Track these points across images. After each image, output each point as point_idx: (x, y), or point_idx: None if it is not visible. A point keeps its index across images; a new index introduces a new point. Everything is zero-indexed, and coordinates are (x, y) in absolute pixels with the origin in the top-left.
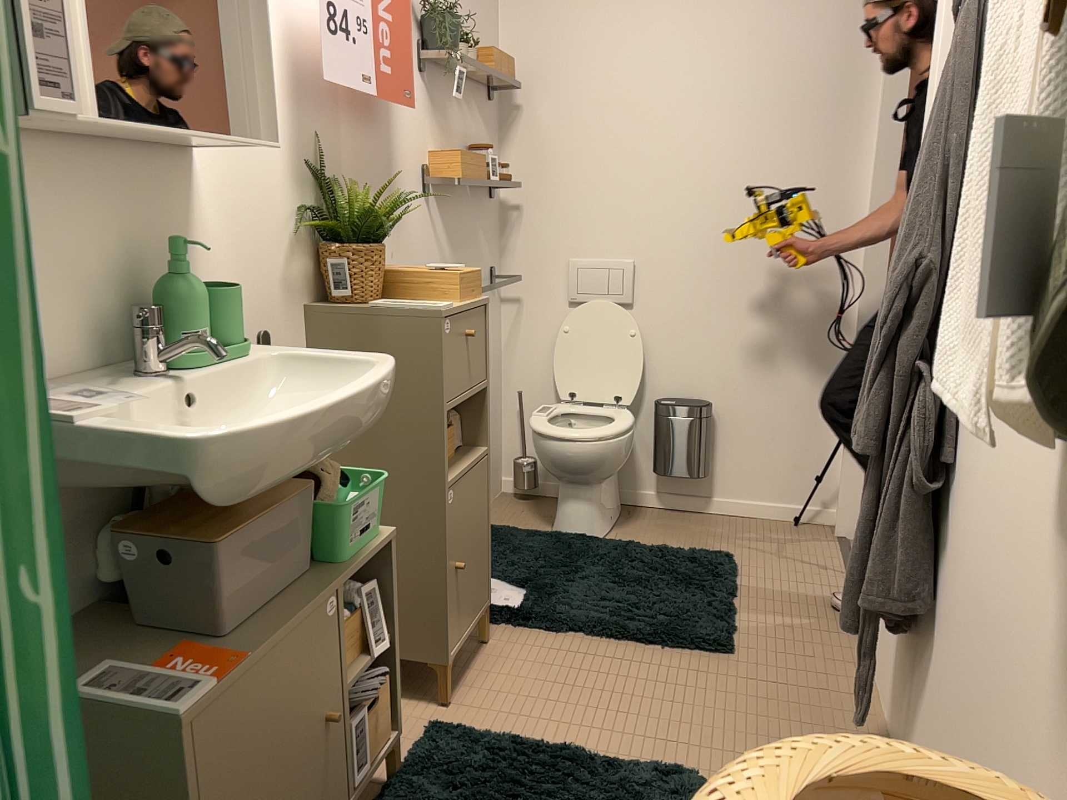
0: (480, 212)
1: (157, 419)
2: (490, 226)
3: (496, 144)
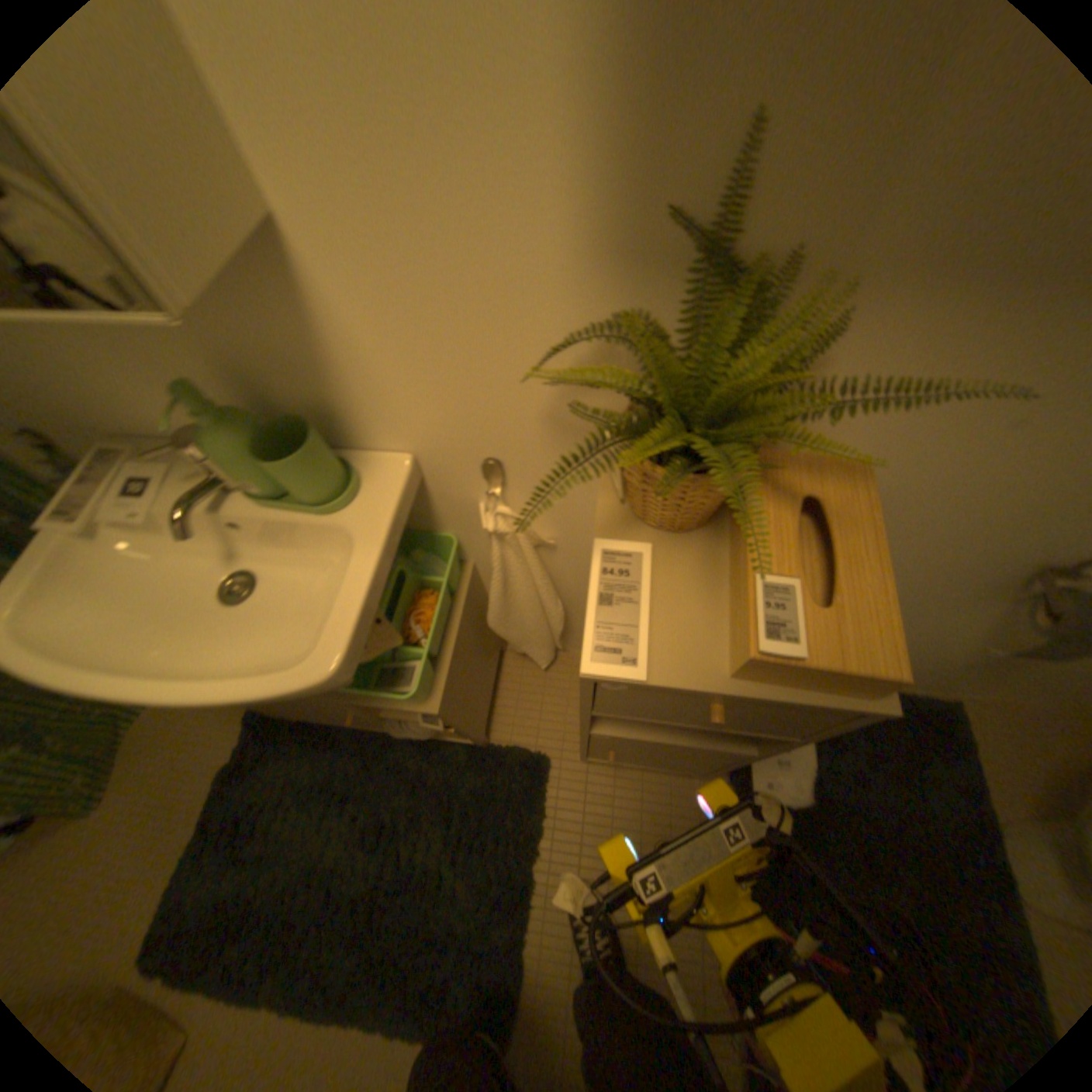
0: None
1: (191, 525)
2: None
3: None
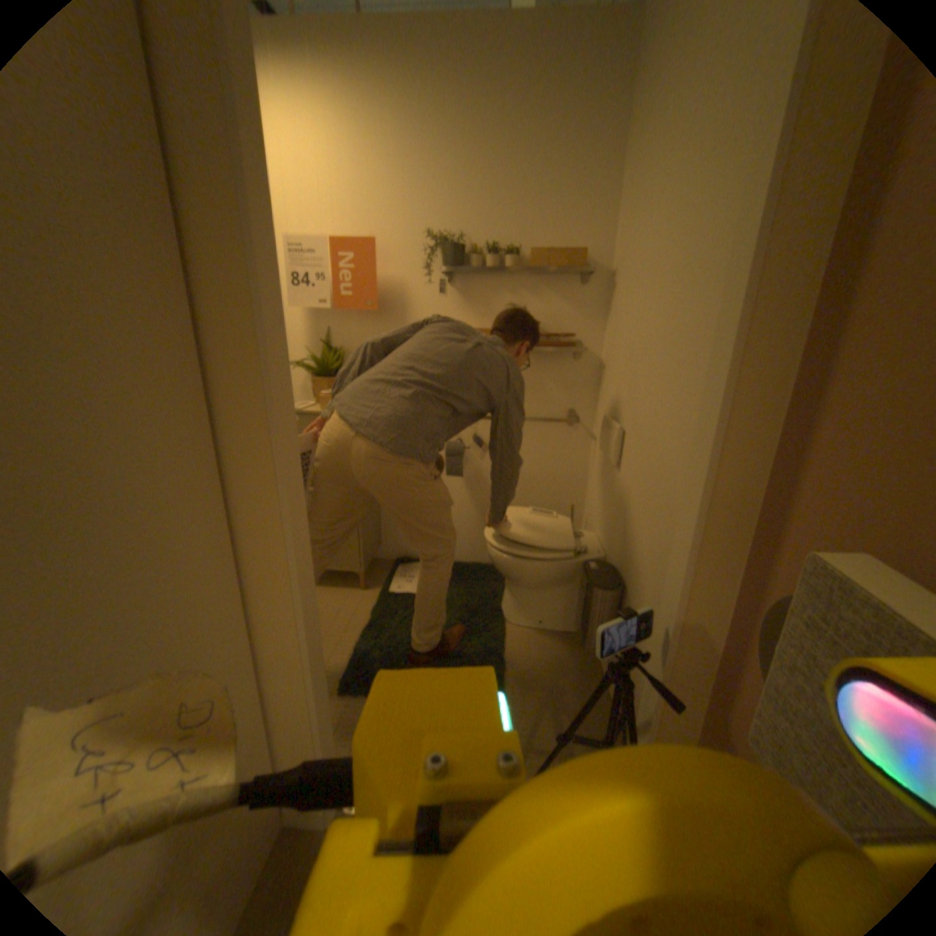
0: (551, 364)
1: None
2: (573, 376)
3: (600, 310)
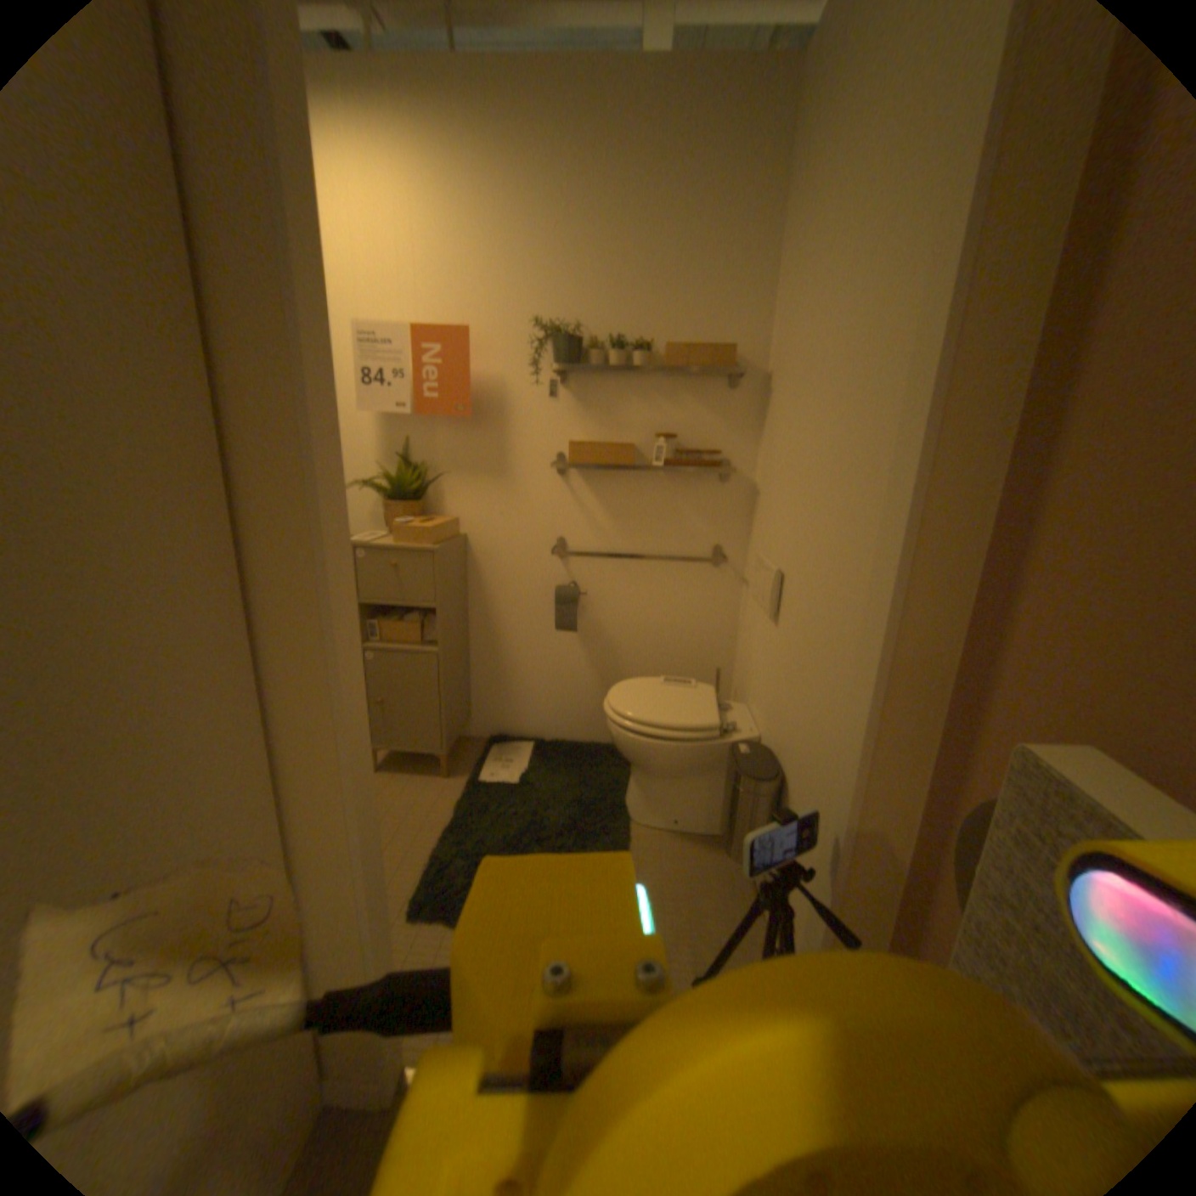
0: (691, 489)
1: None
2: (719, 503)
3: (752, 422)
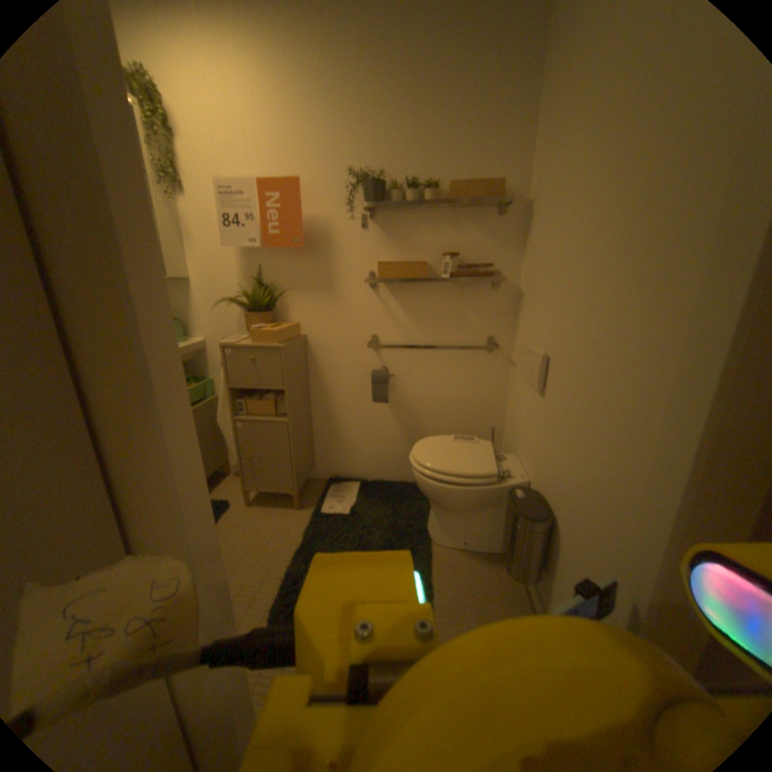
0: (471, 294)
1: None
2: (491, 304)
3: (517, 241)
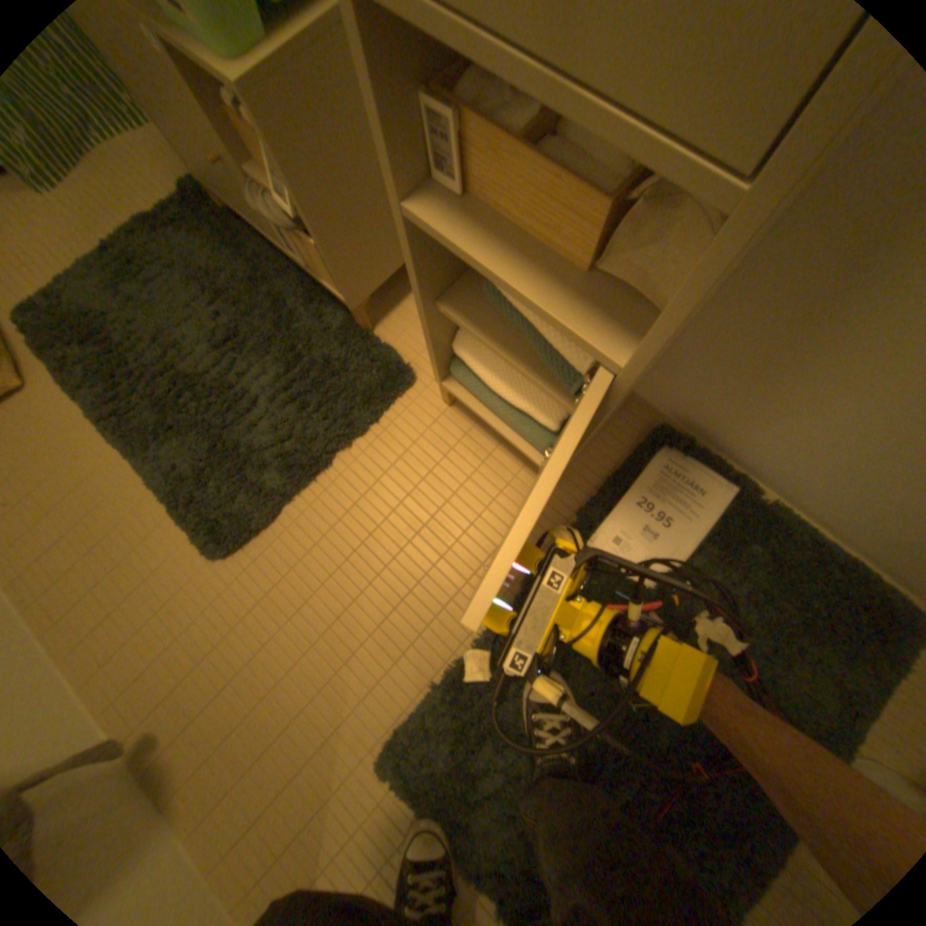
0: None
1: None
2: None
3: None
